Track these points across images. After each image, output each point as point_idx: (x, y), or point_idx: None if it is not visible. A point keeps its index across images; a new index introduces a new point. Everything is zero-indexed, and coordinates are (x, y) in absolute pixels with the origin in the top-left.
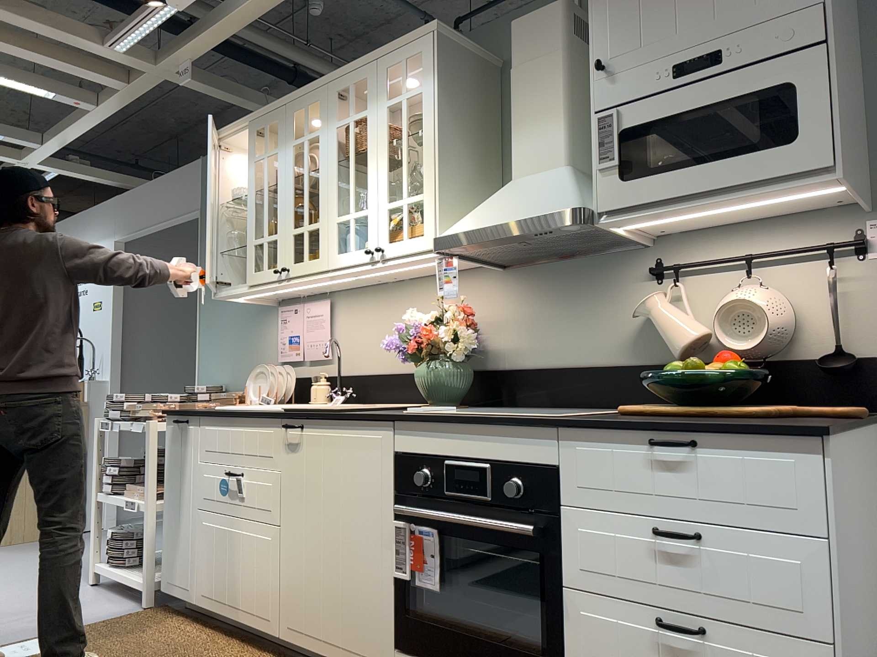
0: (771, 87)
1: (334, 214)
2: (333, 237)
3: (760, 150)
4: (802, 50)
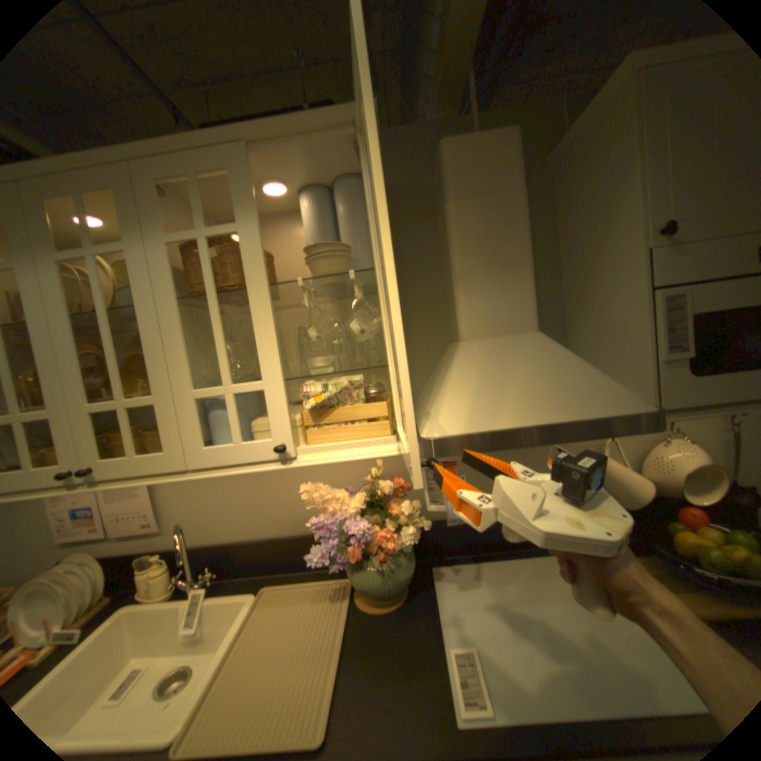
0: None
1: (187, 385)
2: (193, 422)
3: None
4: None
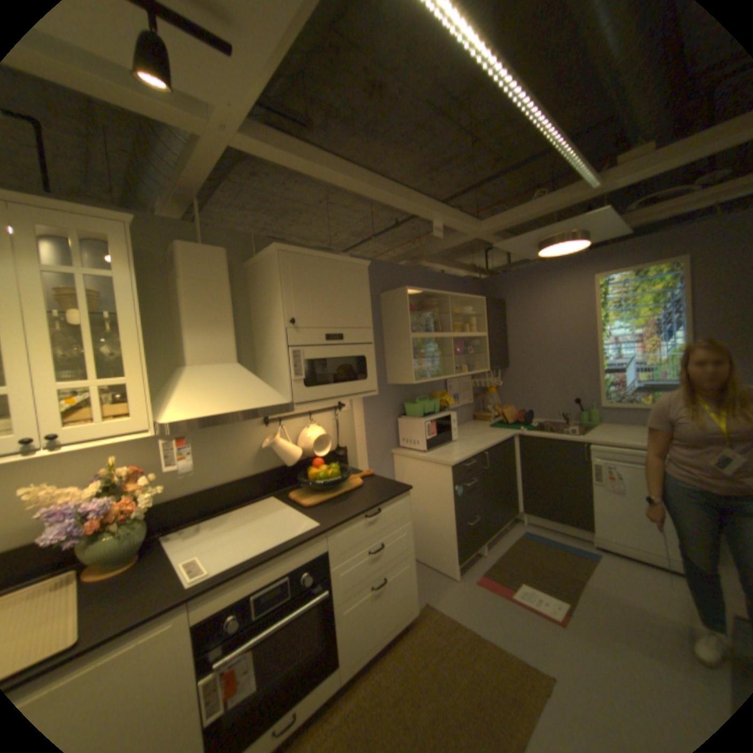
0: (360, 356)
1: None
2: None
3: (358, 381)
4: (366, 343)
